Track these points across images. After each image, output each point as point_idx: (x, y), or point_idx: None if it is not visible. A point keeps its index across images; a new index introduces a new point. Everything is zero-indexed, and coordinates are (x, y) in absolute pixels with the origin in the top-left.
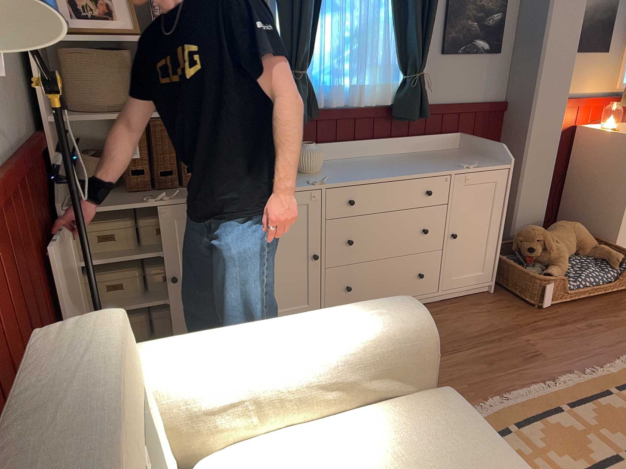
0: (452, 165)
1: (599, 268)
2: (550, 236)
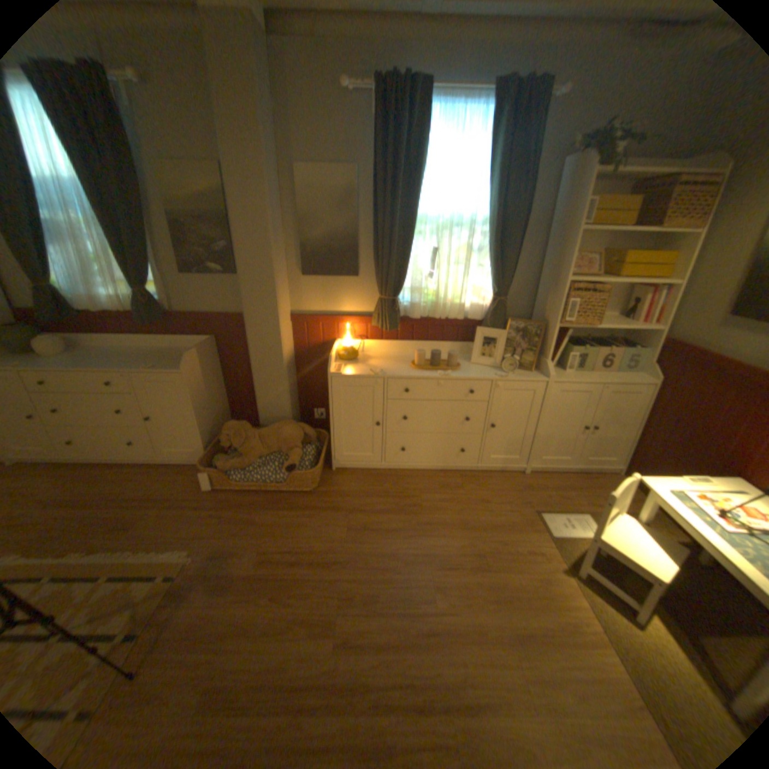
0: (142, 365)
1: (276, 468)
2: (240, 433)
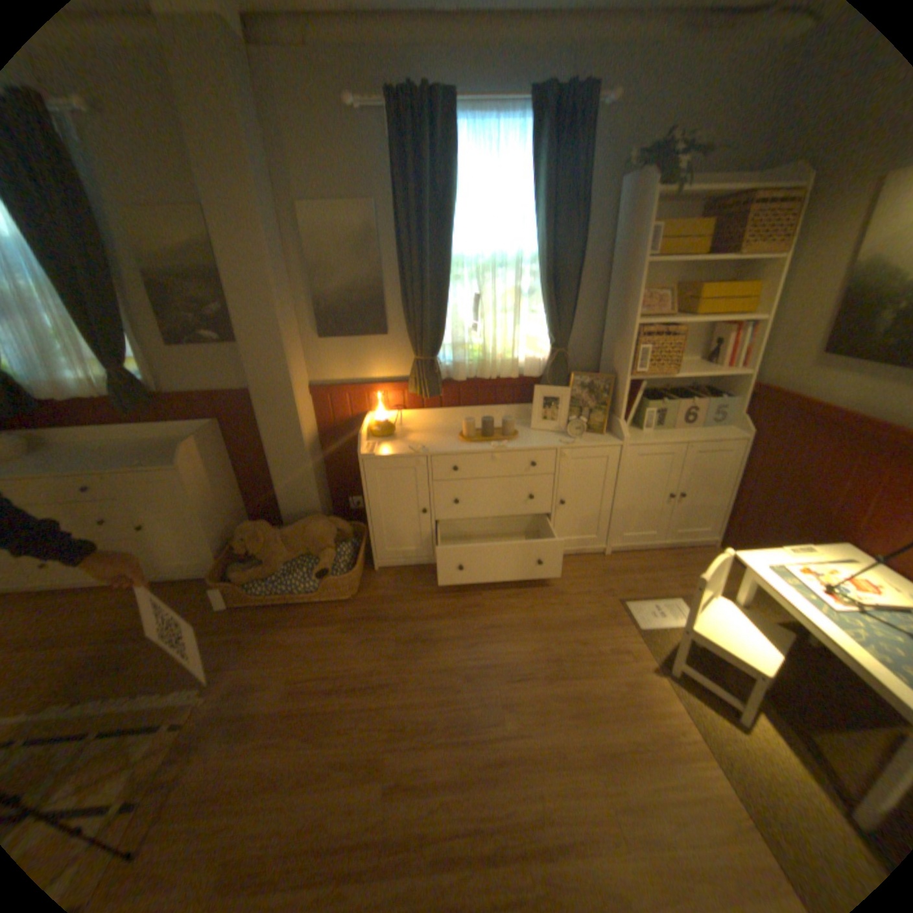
0: (126, 462)
1: (305, 576)
2: (257, 536)
